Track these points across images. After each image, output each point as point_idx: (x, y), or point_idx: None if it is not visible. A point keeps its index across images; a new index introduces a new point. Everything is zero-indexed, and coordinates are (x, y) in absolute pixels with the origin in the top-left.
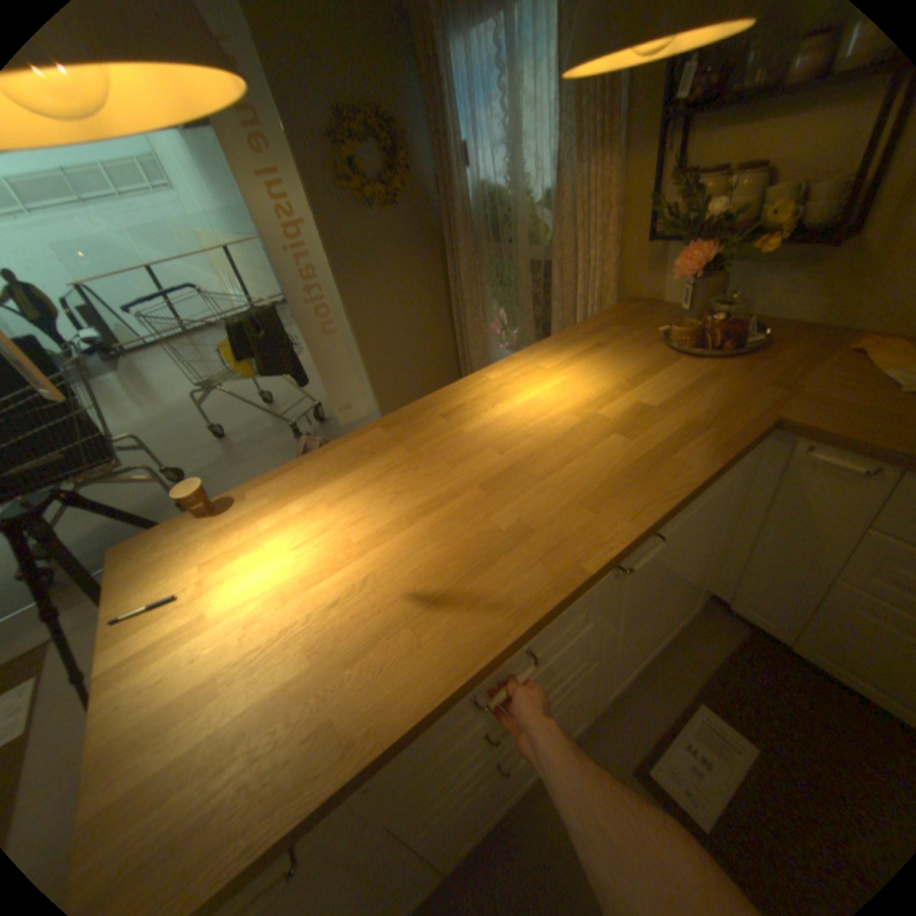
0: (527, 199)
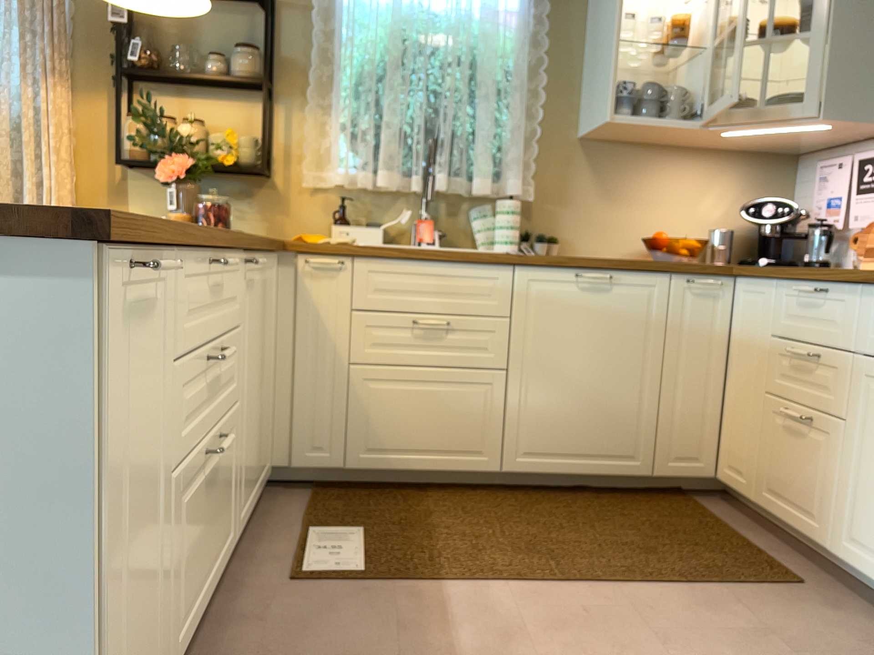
0: None
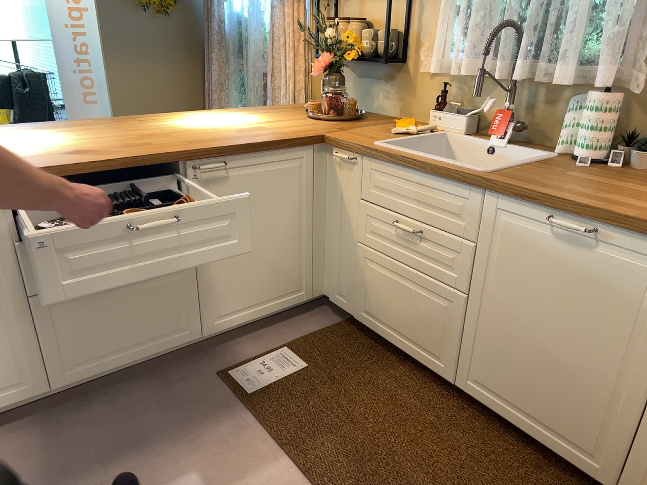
0: (260, 29)
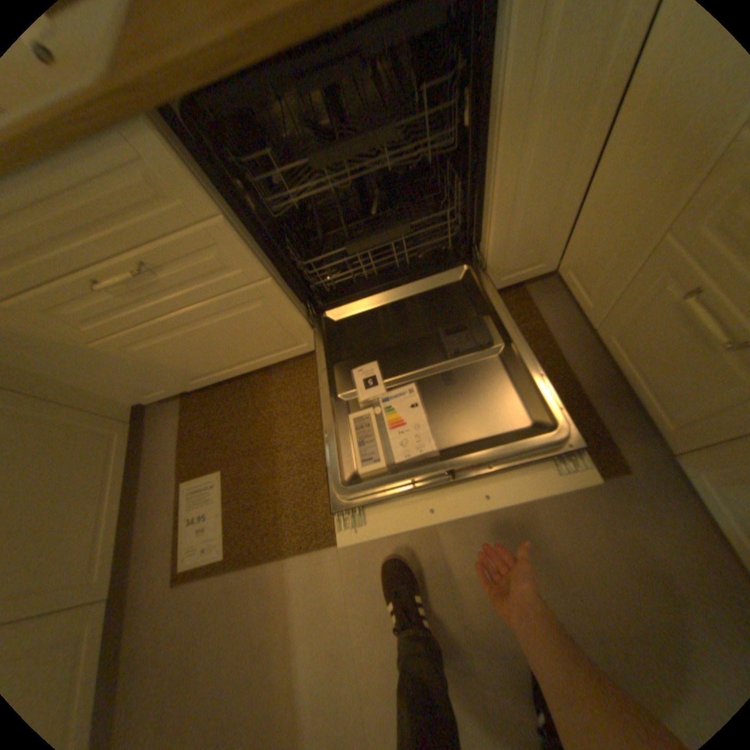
0: None
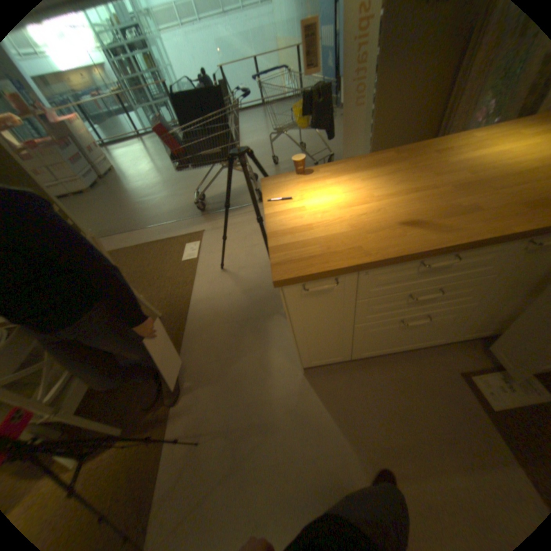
0: None
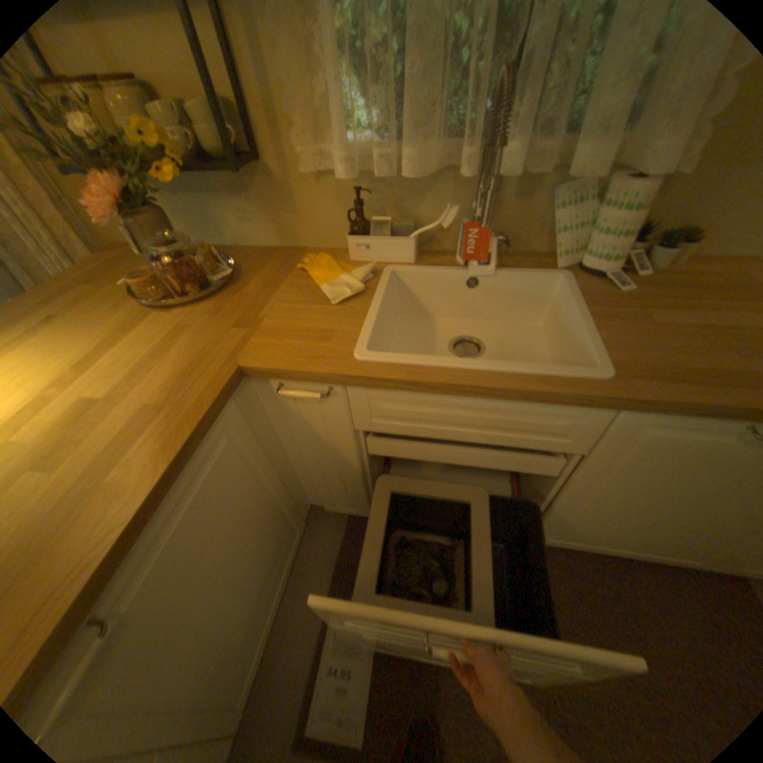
0: None
